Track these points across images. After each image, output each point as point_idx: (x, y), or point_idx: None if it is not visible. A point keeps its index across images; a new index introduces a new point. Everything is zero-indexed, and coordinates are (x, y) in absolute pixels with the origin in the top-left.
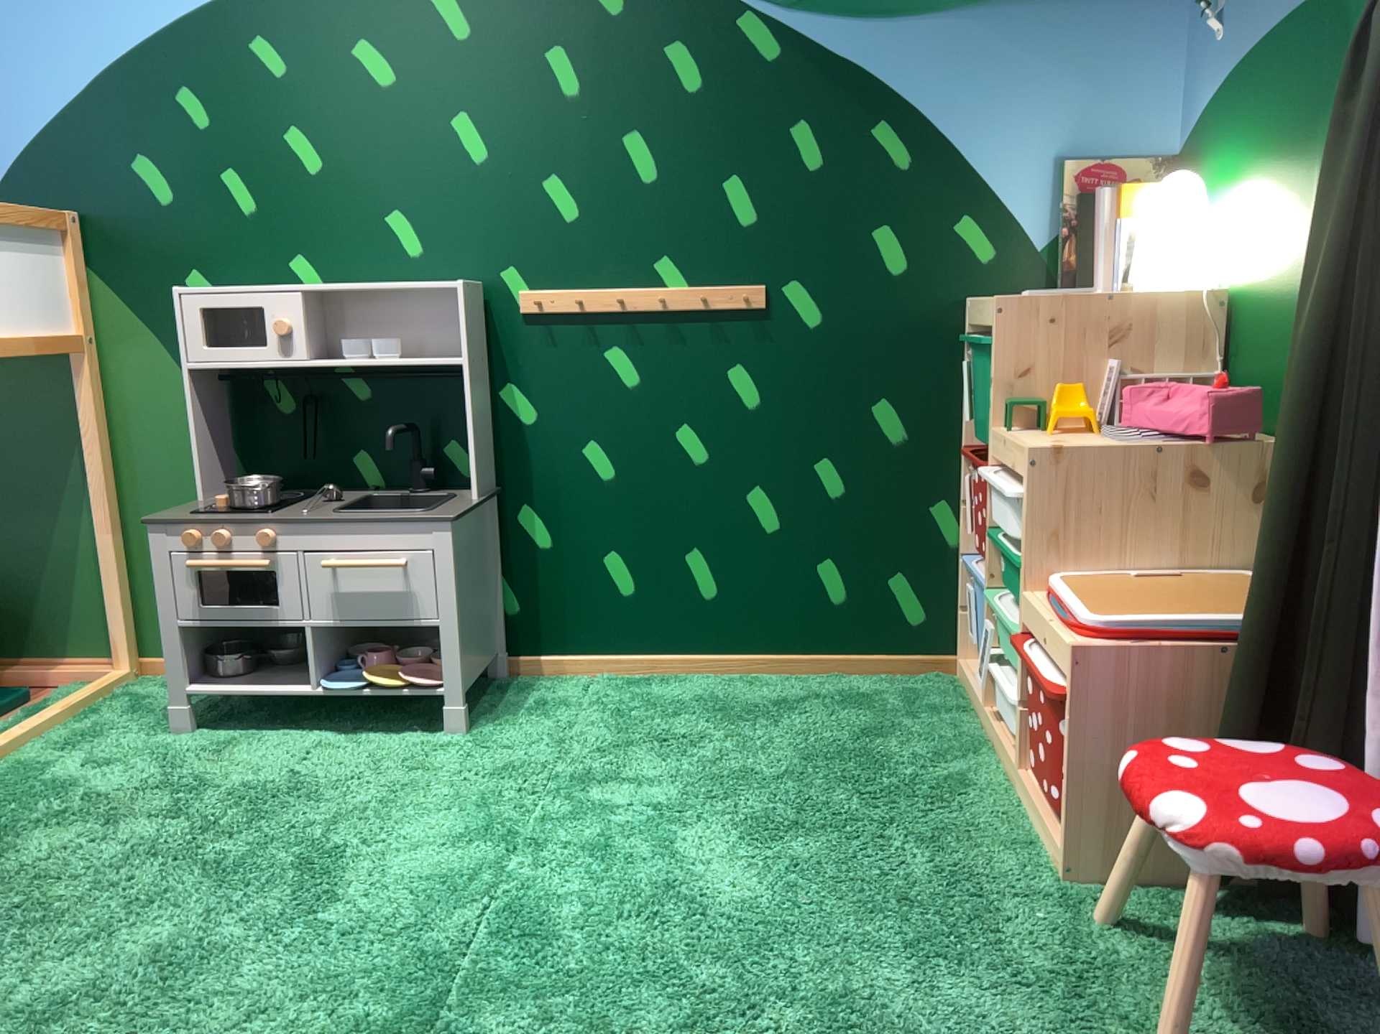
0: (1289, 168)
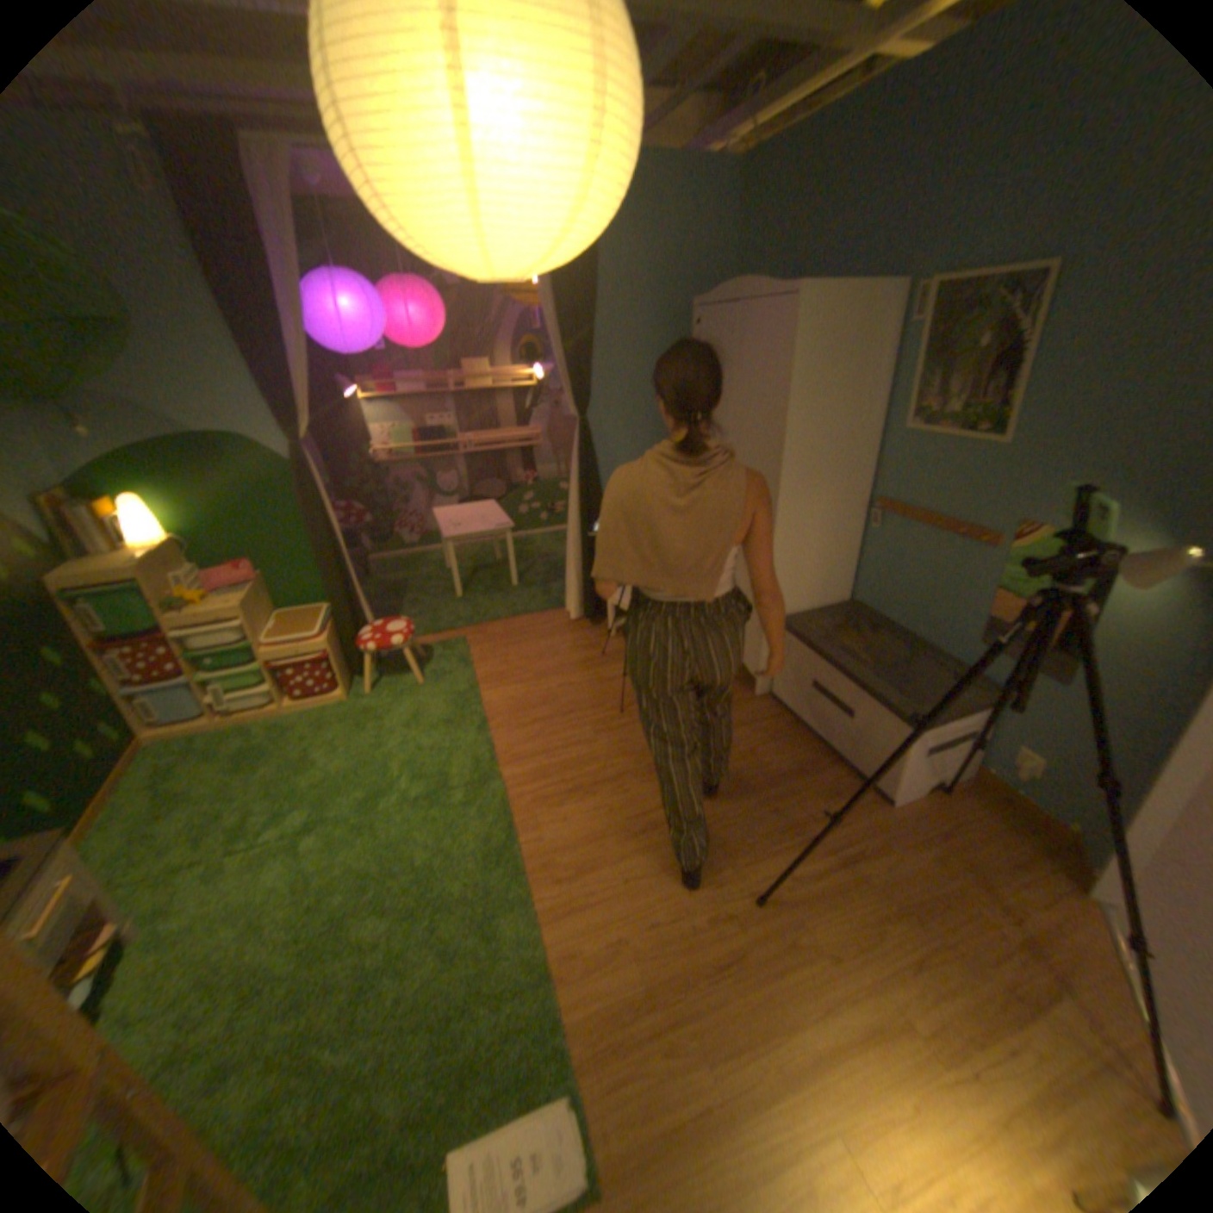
0: (195, 492)
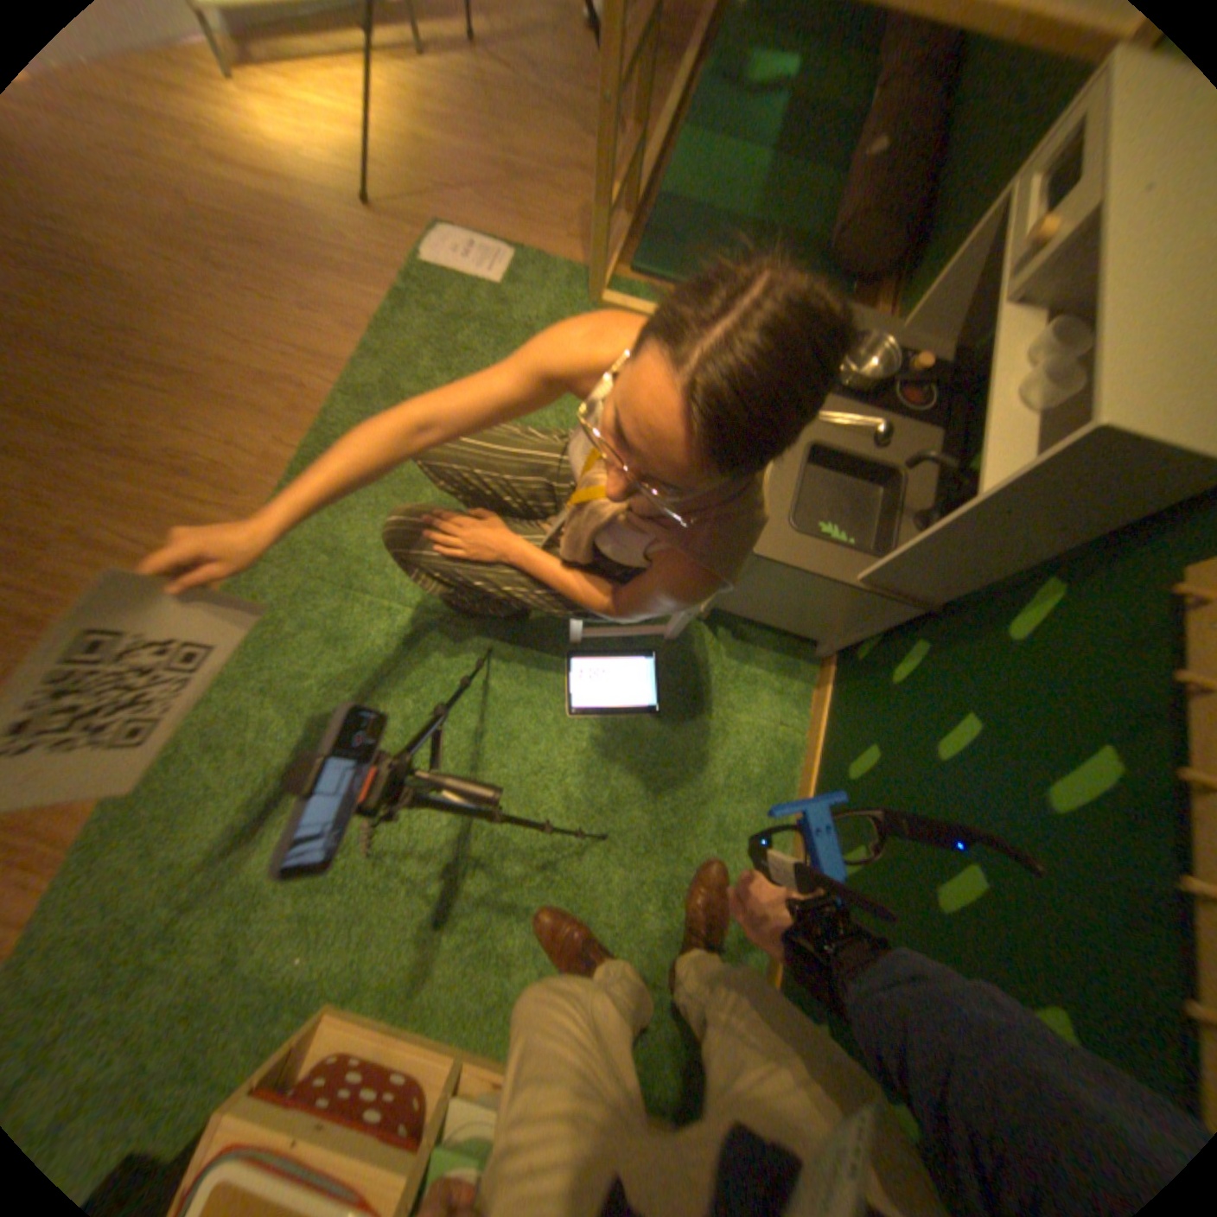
0: None
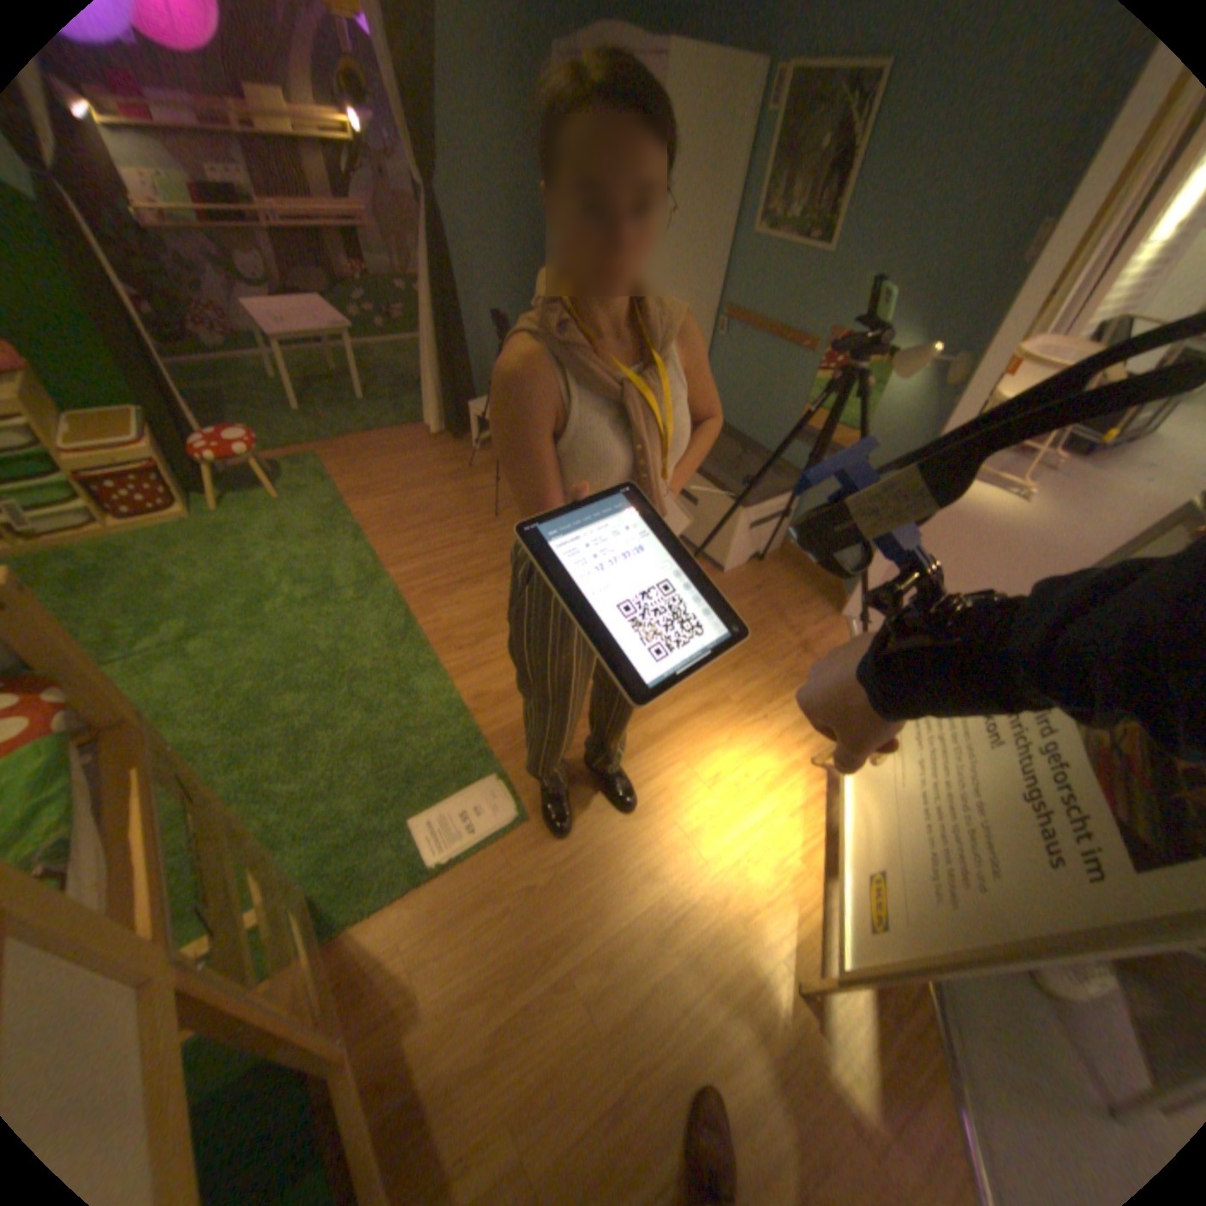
0: None
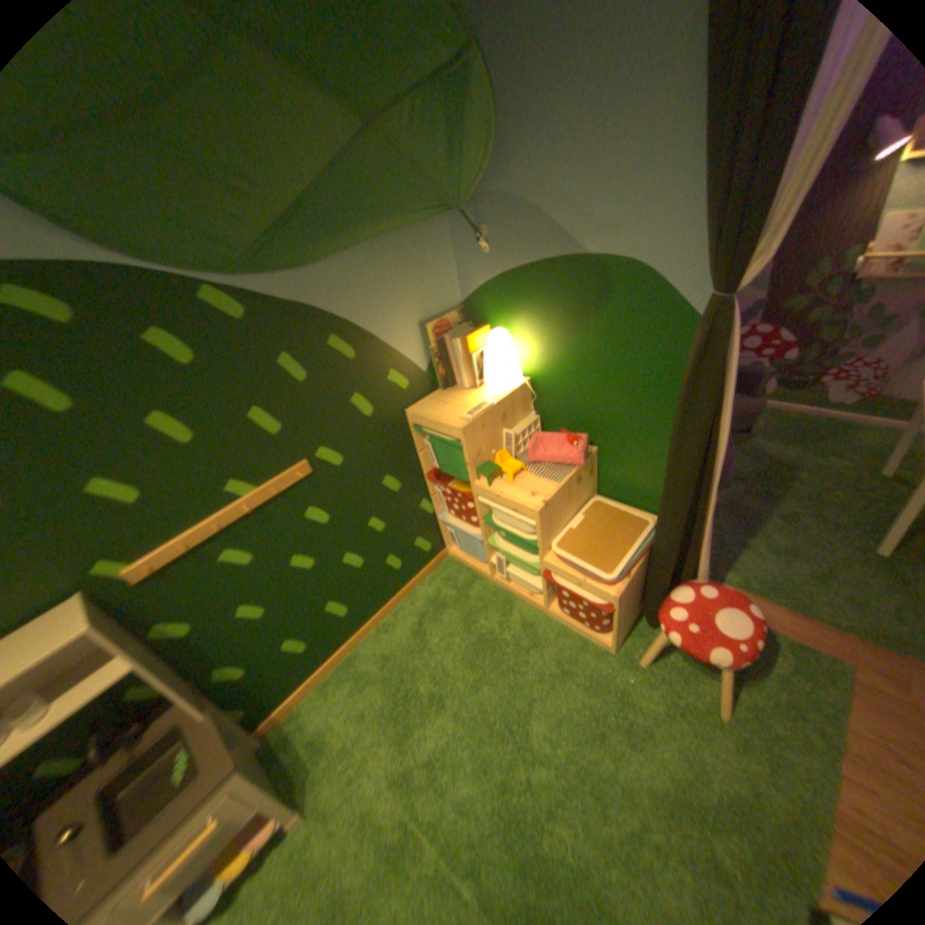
0: (568, 334)
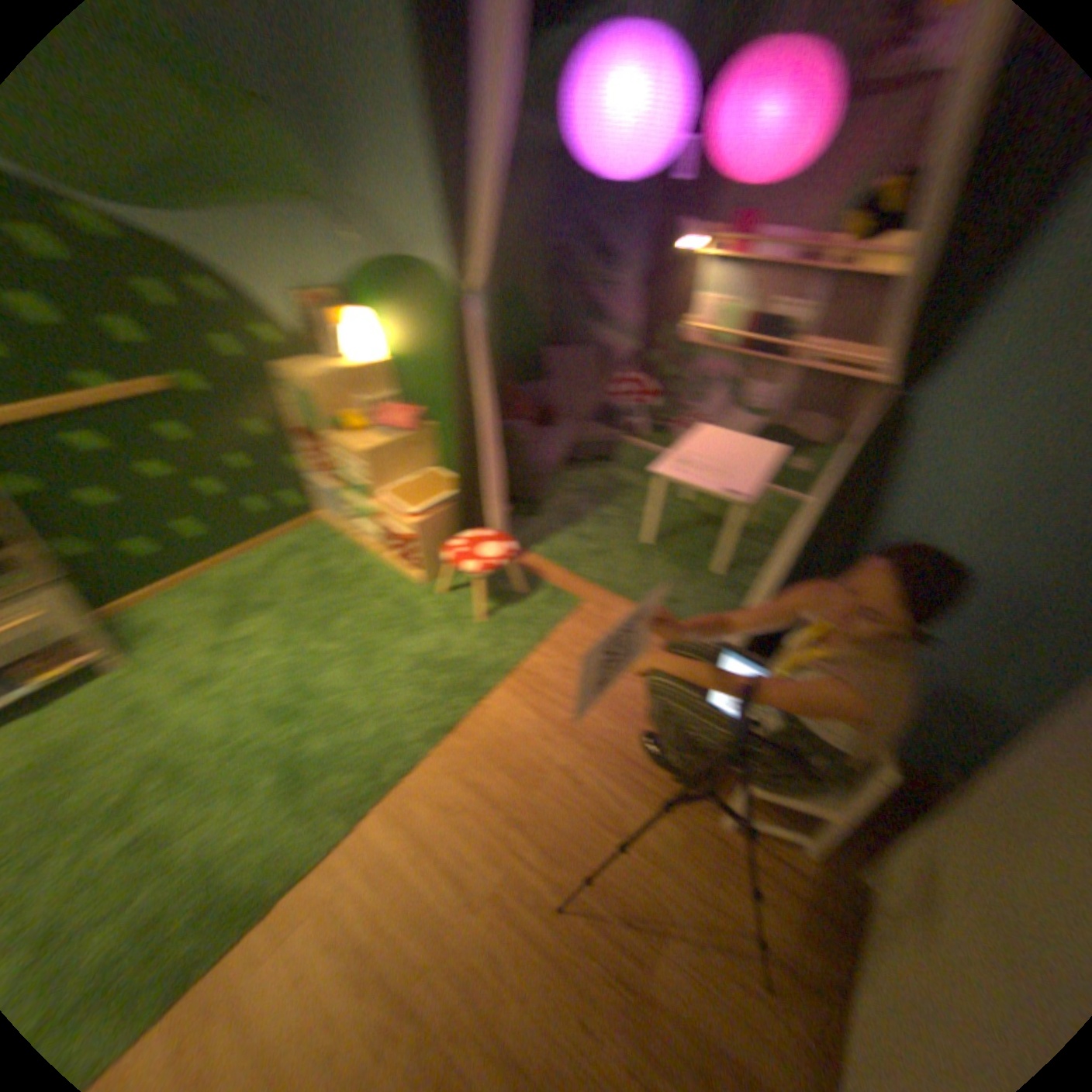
0: (402, 322)
